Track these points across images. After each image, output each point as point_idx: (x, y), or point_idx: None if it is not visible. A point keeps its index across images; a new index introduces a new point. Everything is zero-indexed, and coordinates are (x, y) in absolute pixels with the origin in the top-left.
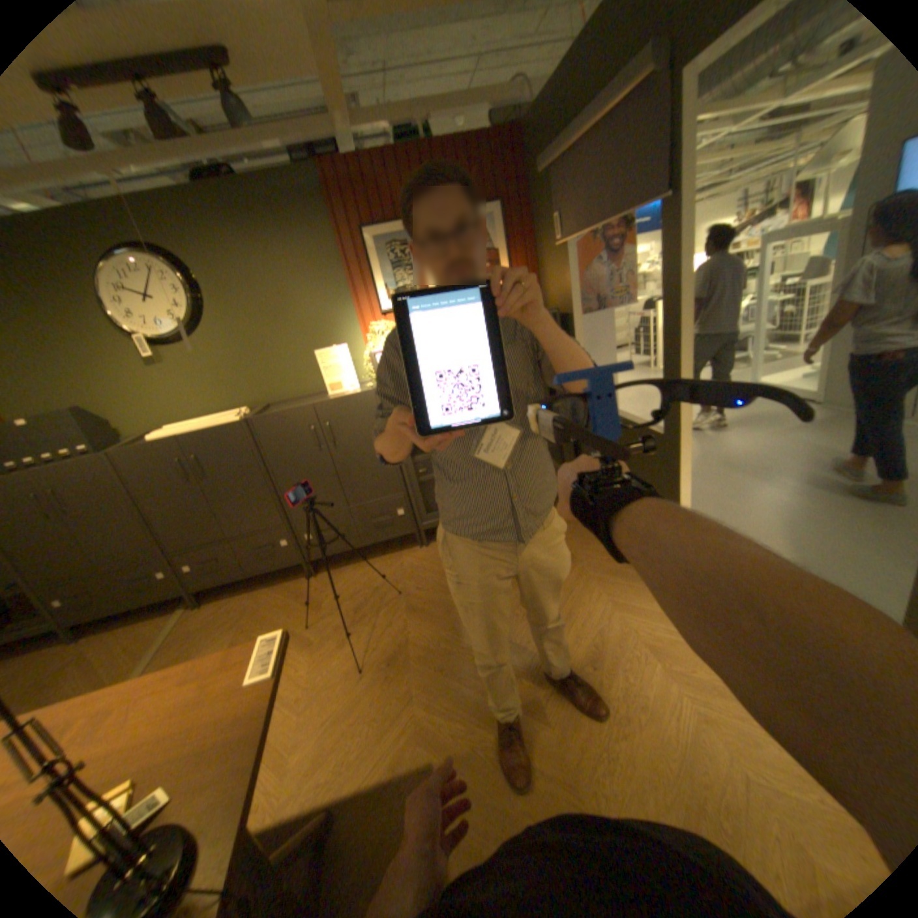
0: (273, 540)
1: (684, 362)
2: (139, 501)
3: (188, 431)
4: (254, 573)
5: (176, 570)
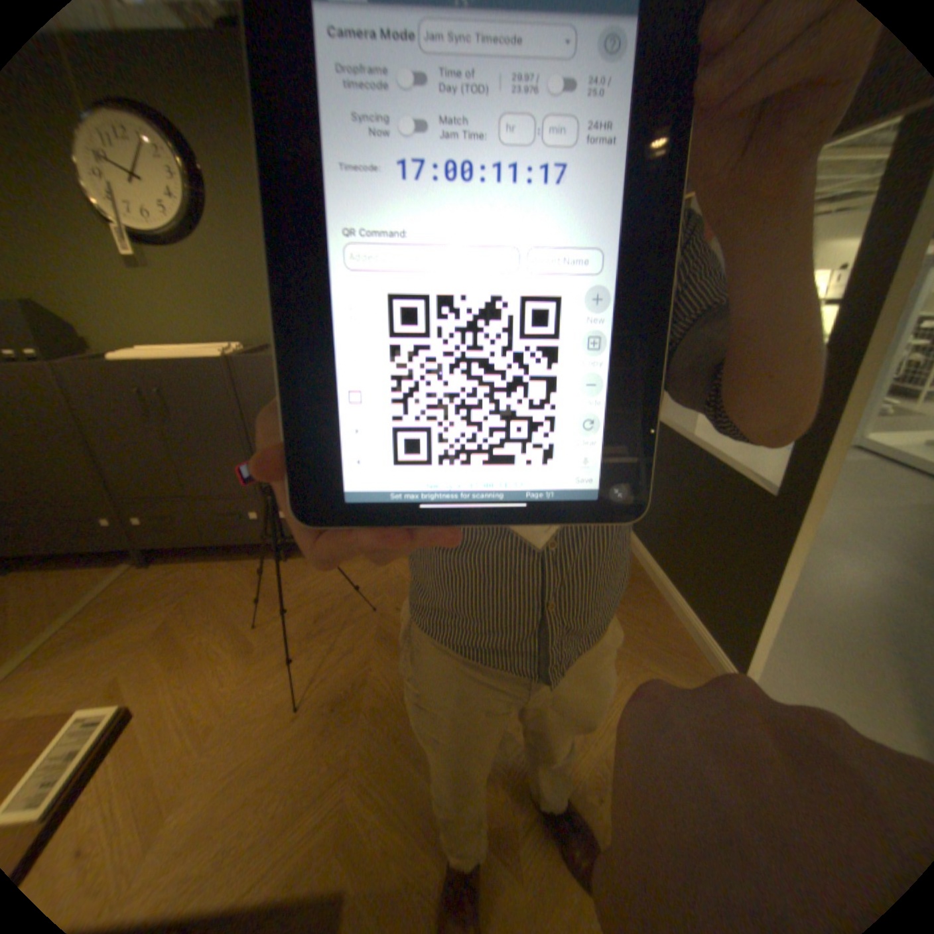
0: (243, 508)
1: (859, 397)
2: (89, 429)
3: (158, 355)
4: (215, 540)
5: (126, 518)
